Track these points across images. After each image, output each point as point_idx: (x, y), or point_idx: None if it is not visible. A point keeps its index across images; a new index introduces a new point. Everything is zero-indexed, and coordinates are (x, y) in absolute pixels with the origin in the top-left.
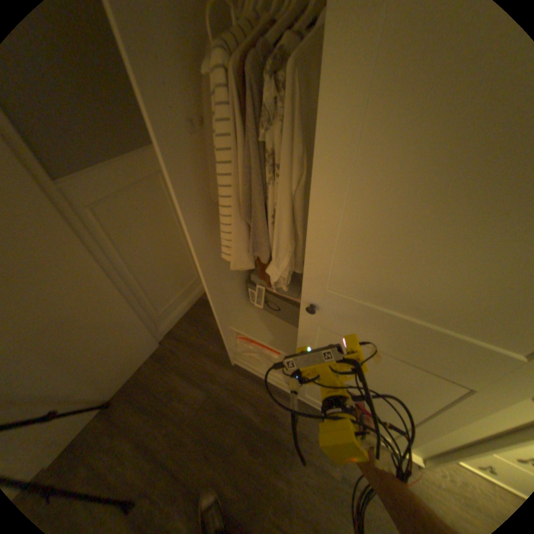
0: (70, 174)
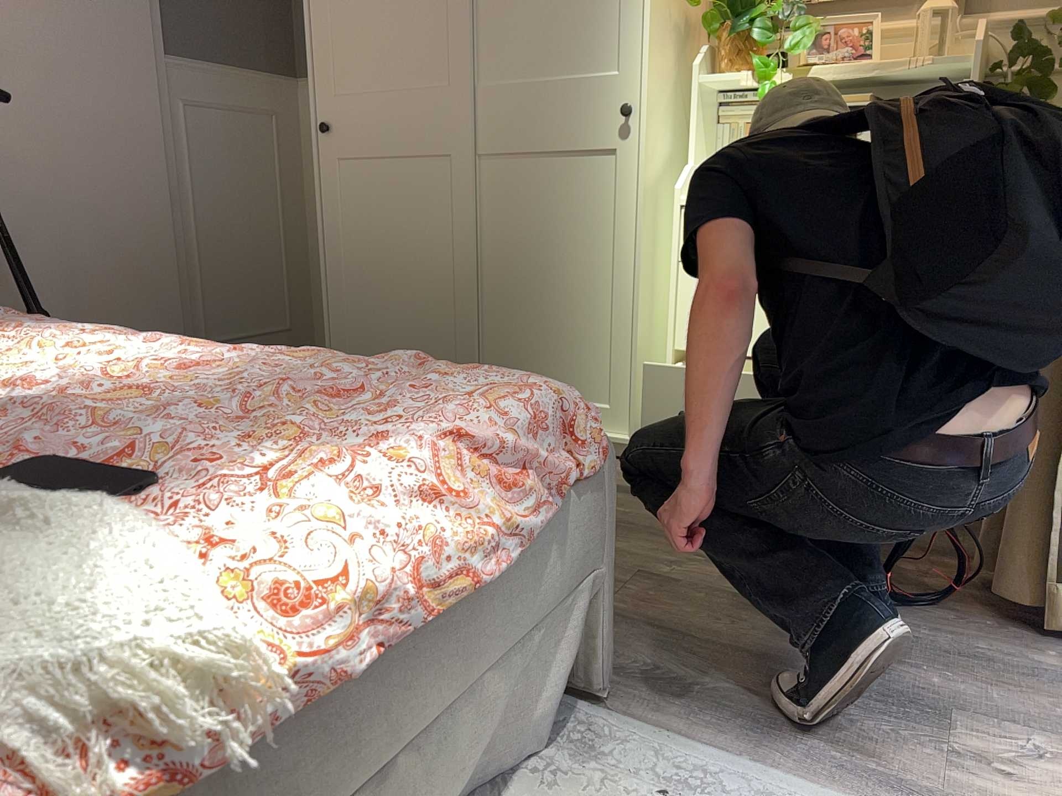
0: (183, 59)
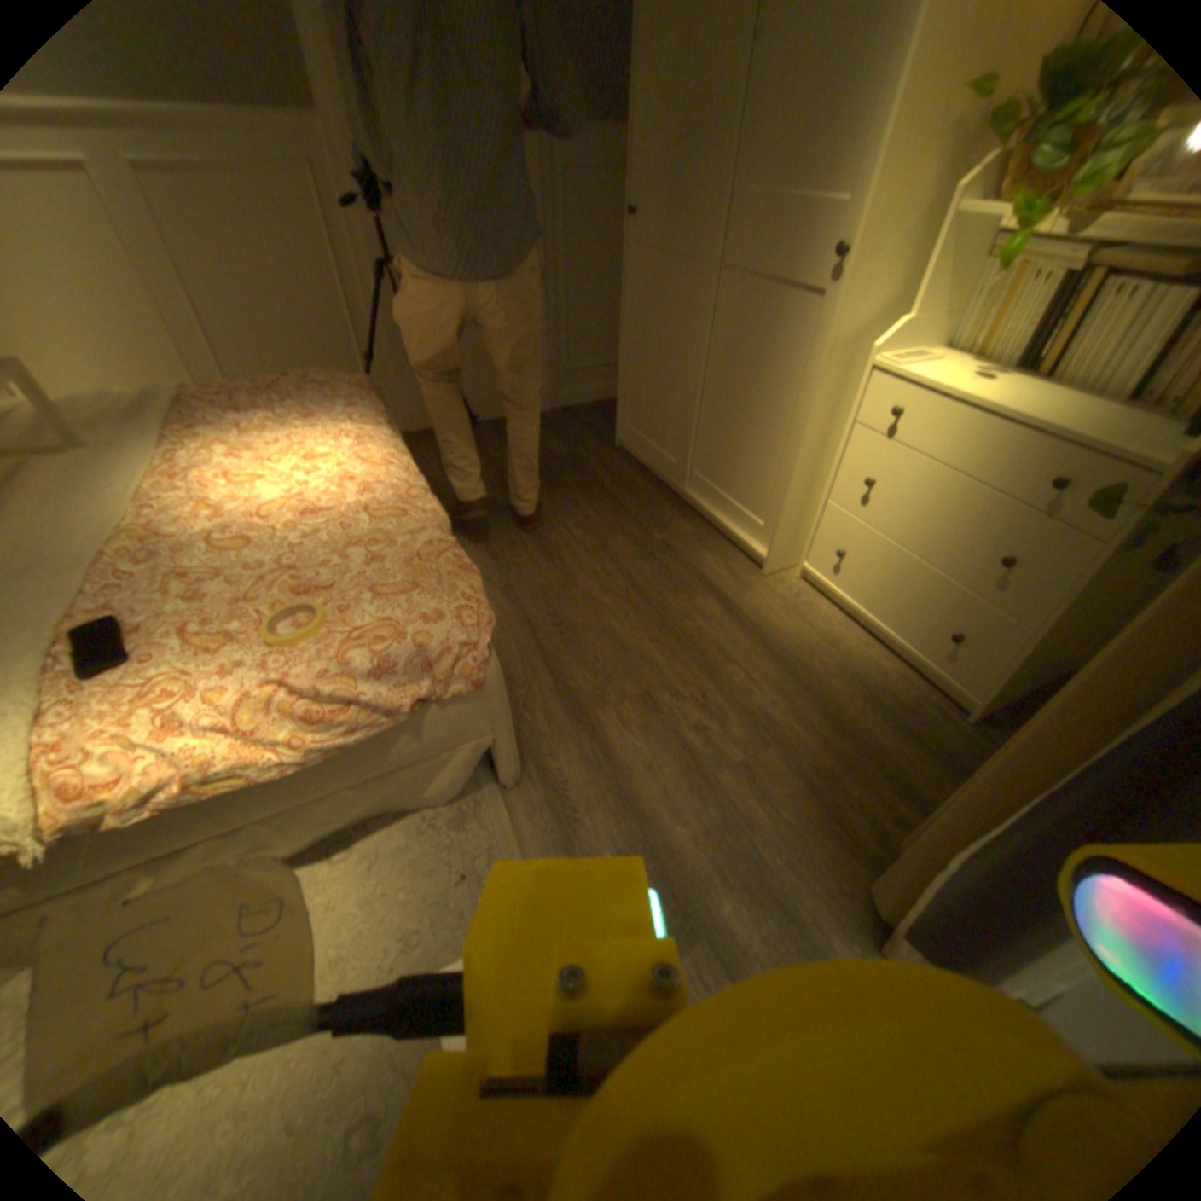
0: (562, 121)
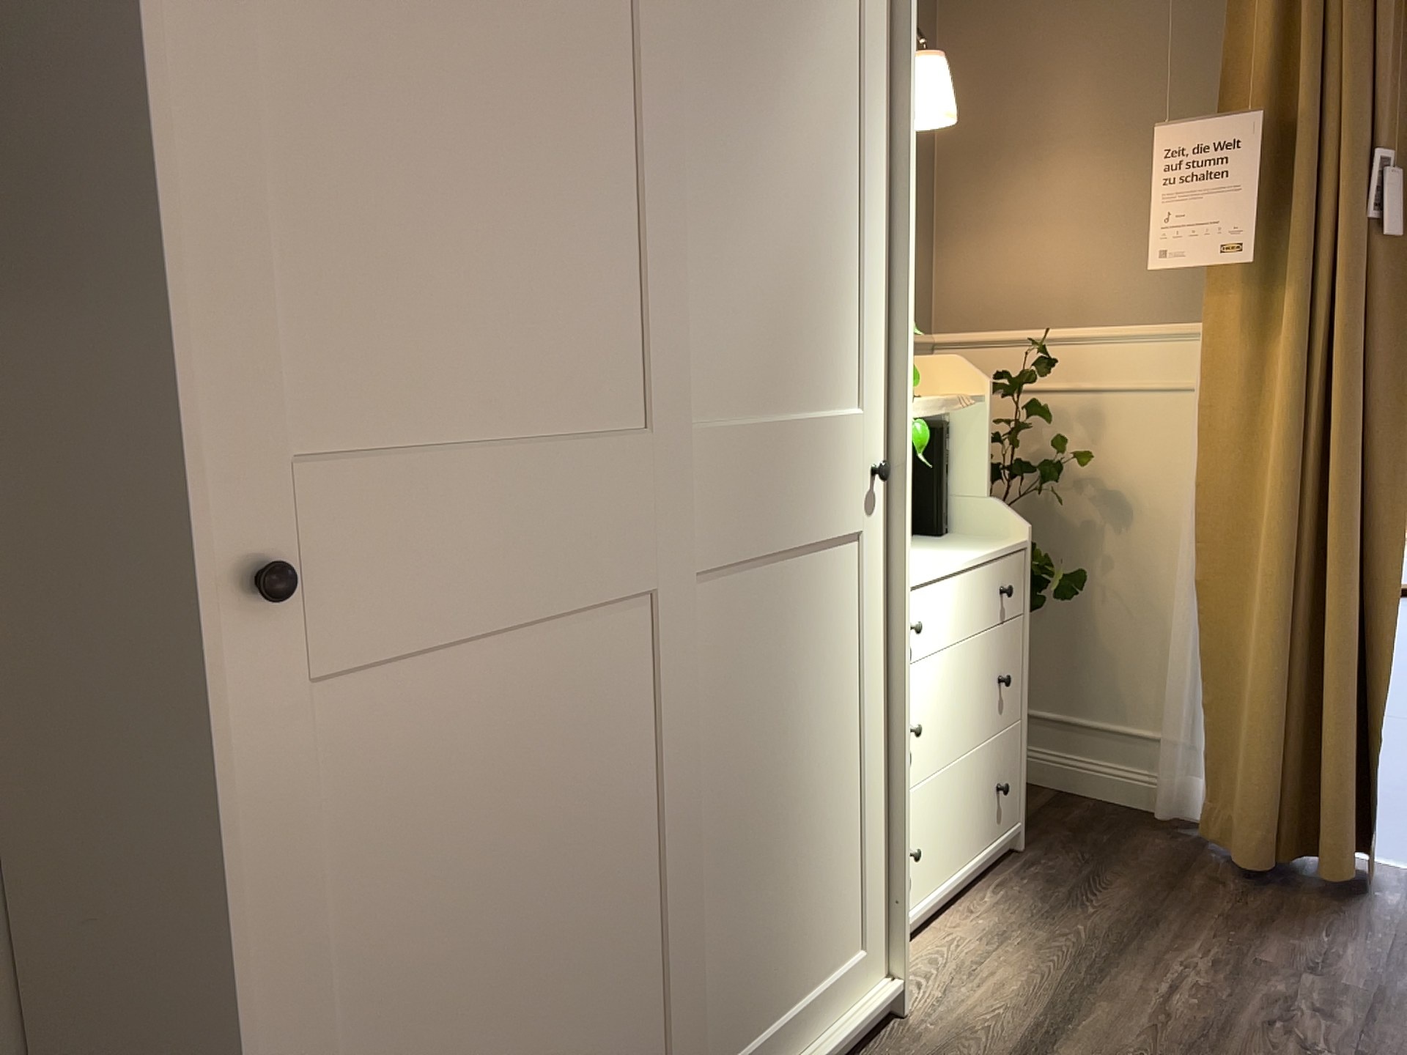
0: None
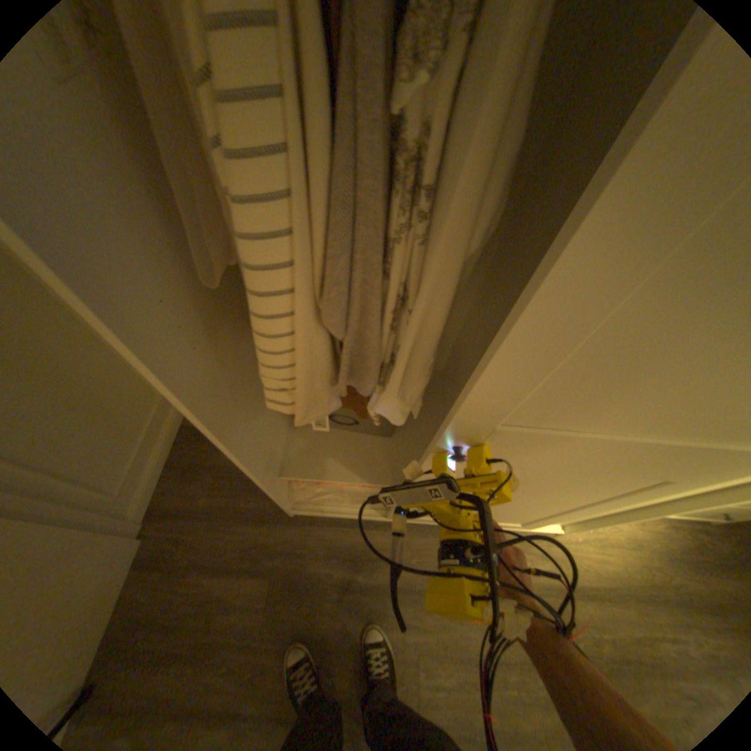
0: None
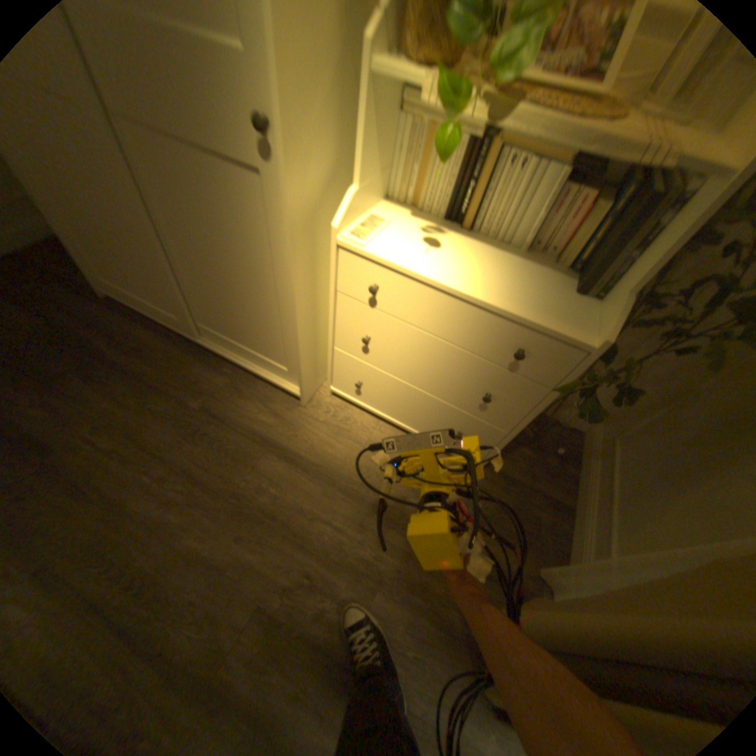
0: None
